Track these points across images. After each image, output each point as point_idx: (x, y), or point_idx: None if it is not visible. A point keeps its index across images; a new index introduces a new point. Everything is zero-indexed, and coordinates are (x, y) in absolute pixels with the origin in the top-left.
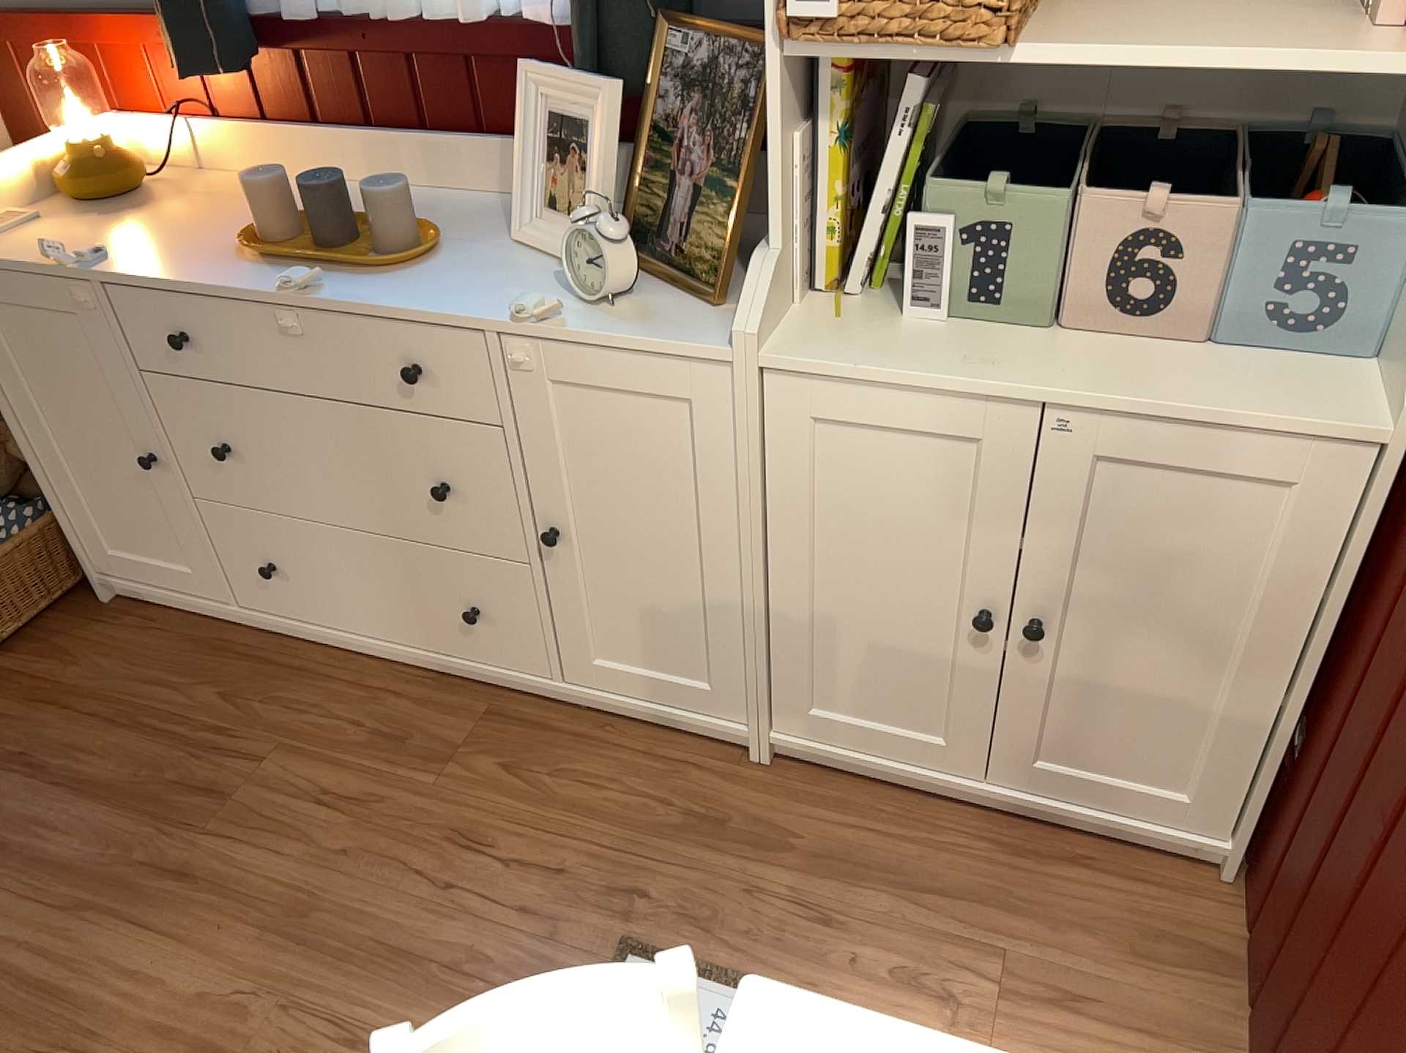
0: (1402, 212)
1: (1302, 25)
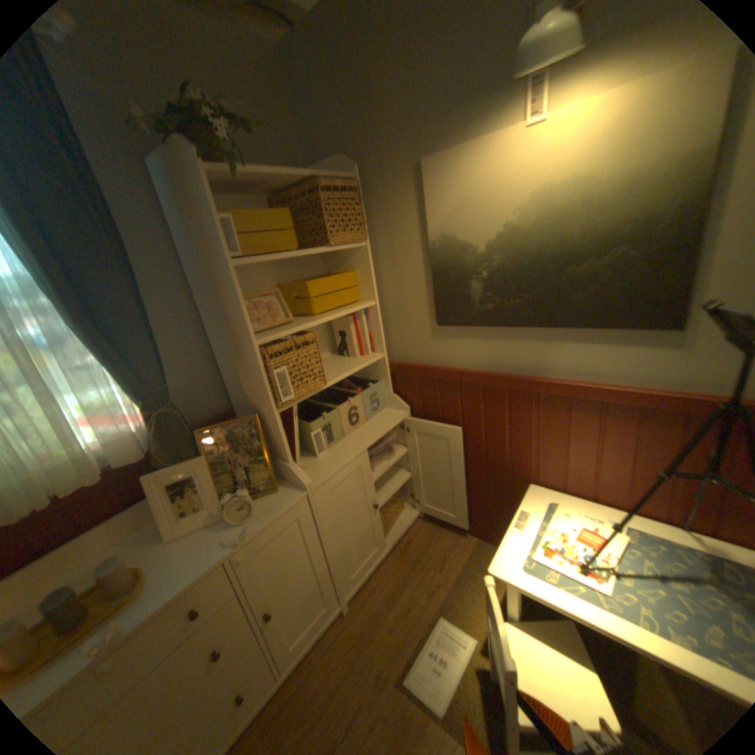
0: (377, 381)
1: (341, 360)
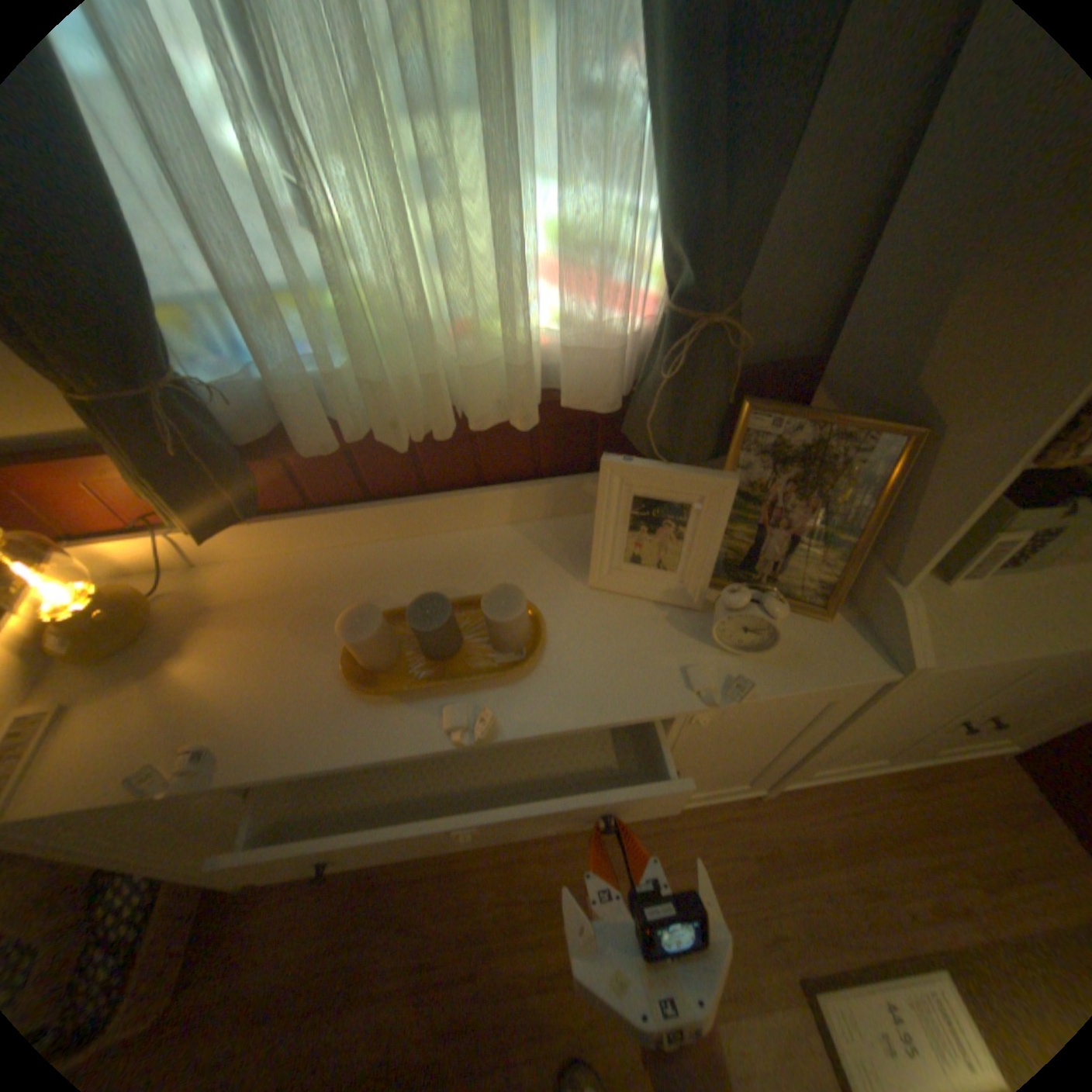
0: None
1: None
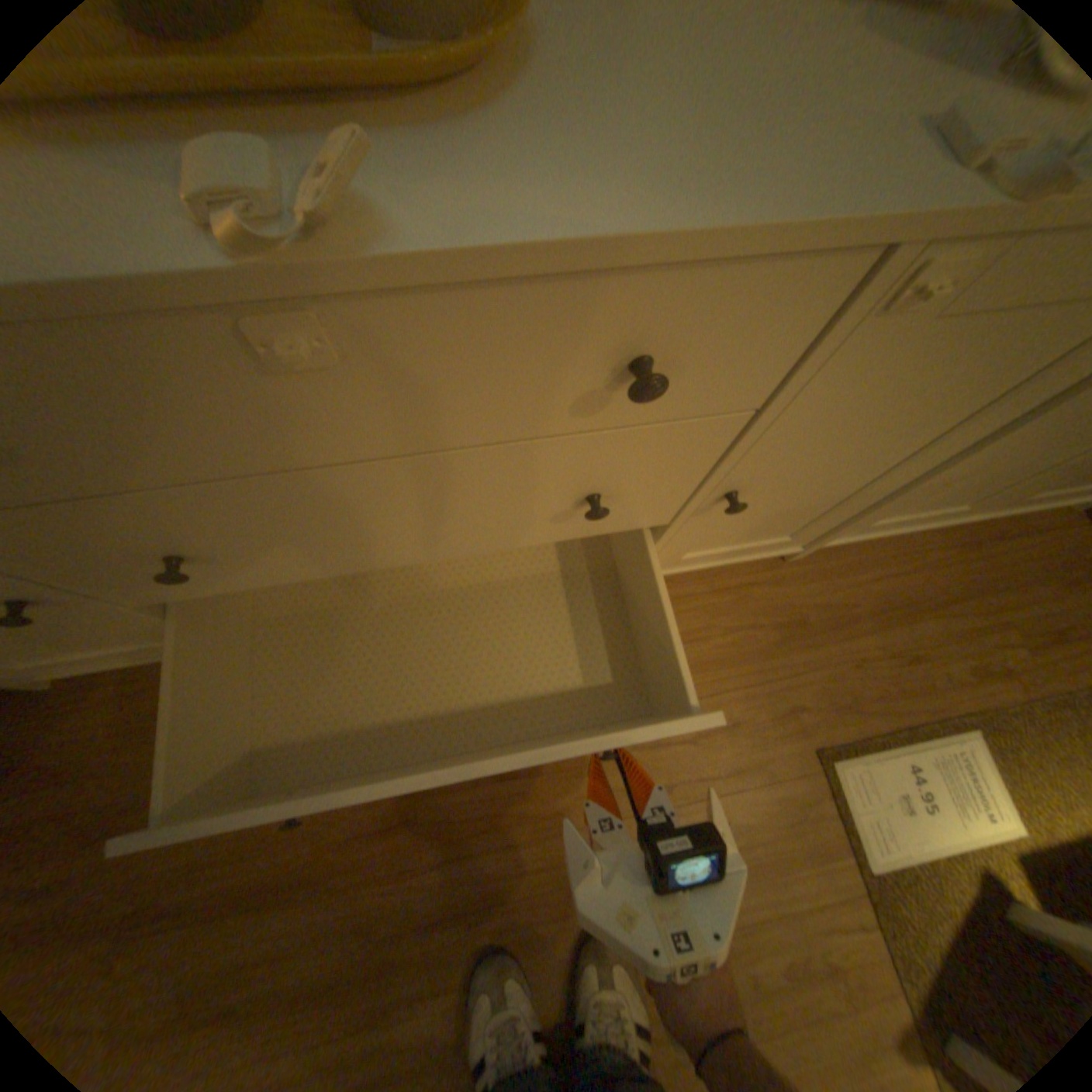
0: None
1: None
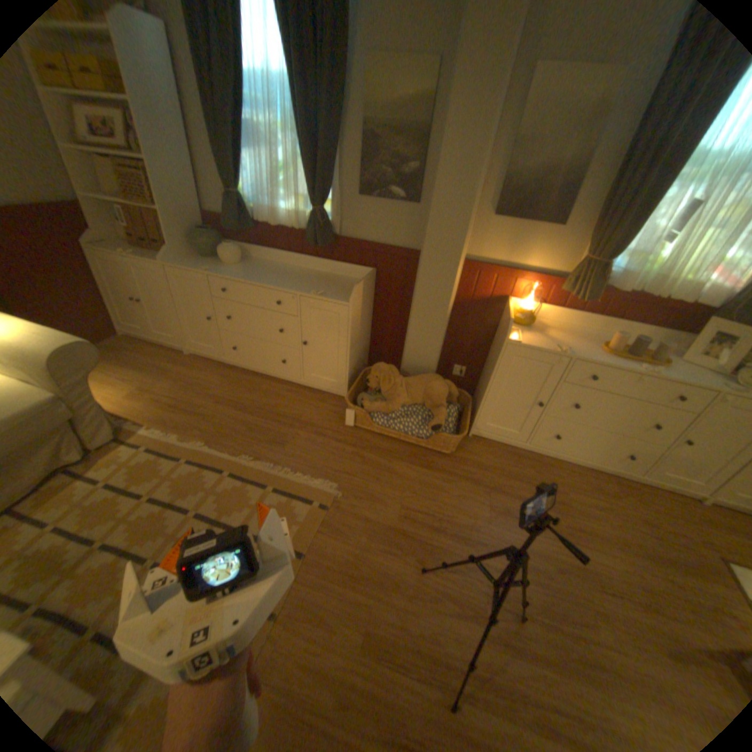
0: None
1: None
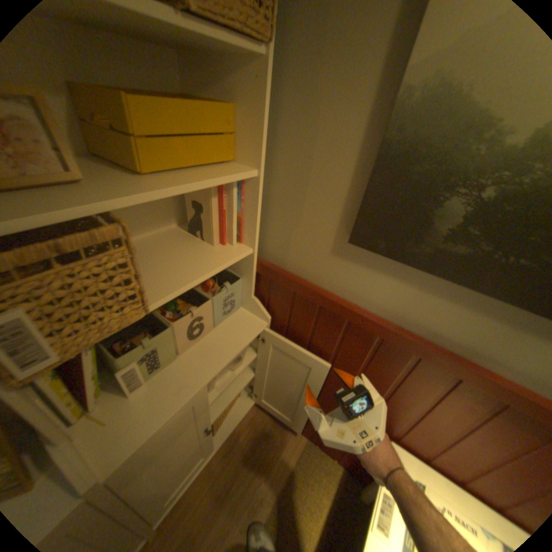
0: (237, 276)
1: (191, 244)
